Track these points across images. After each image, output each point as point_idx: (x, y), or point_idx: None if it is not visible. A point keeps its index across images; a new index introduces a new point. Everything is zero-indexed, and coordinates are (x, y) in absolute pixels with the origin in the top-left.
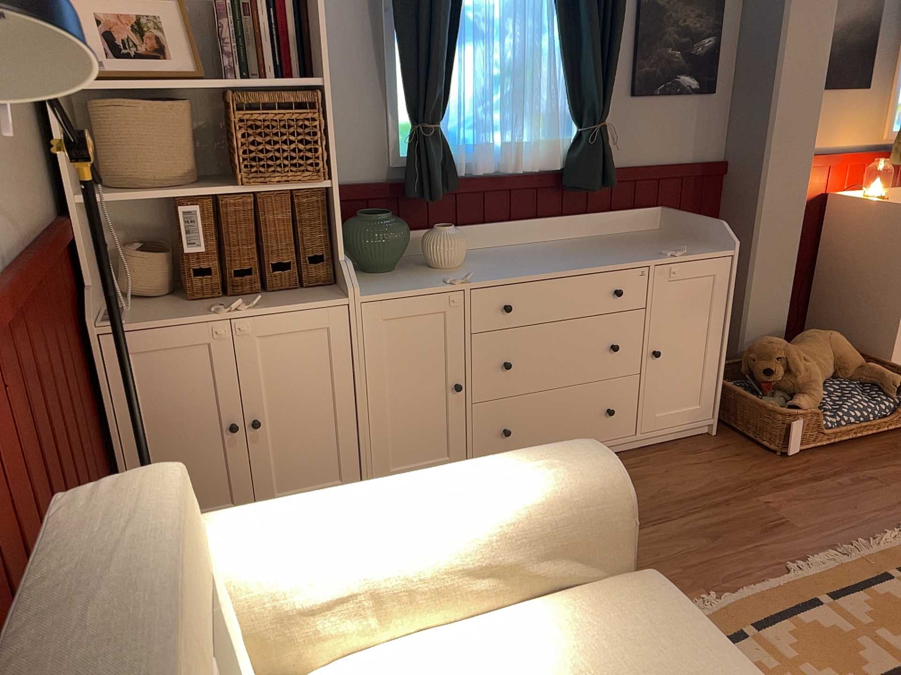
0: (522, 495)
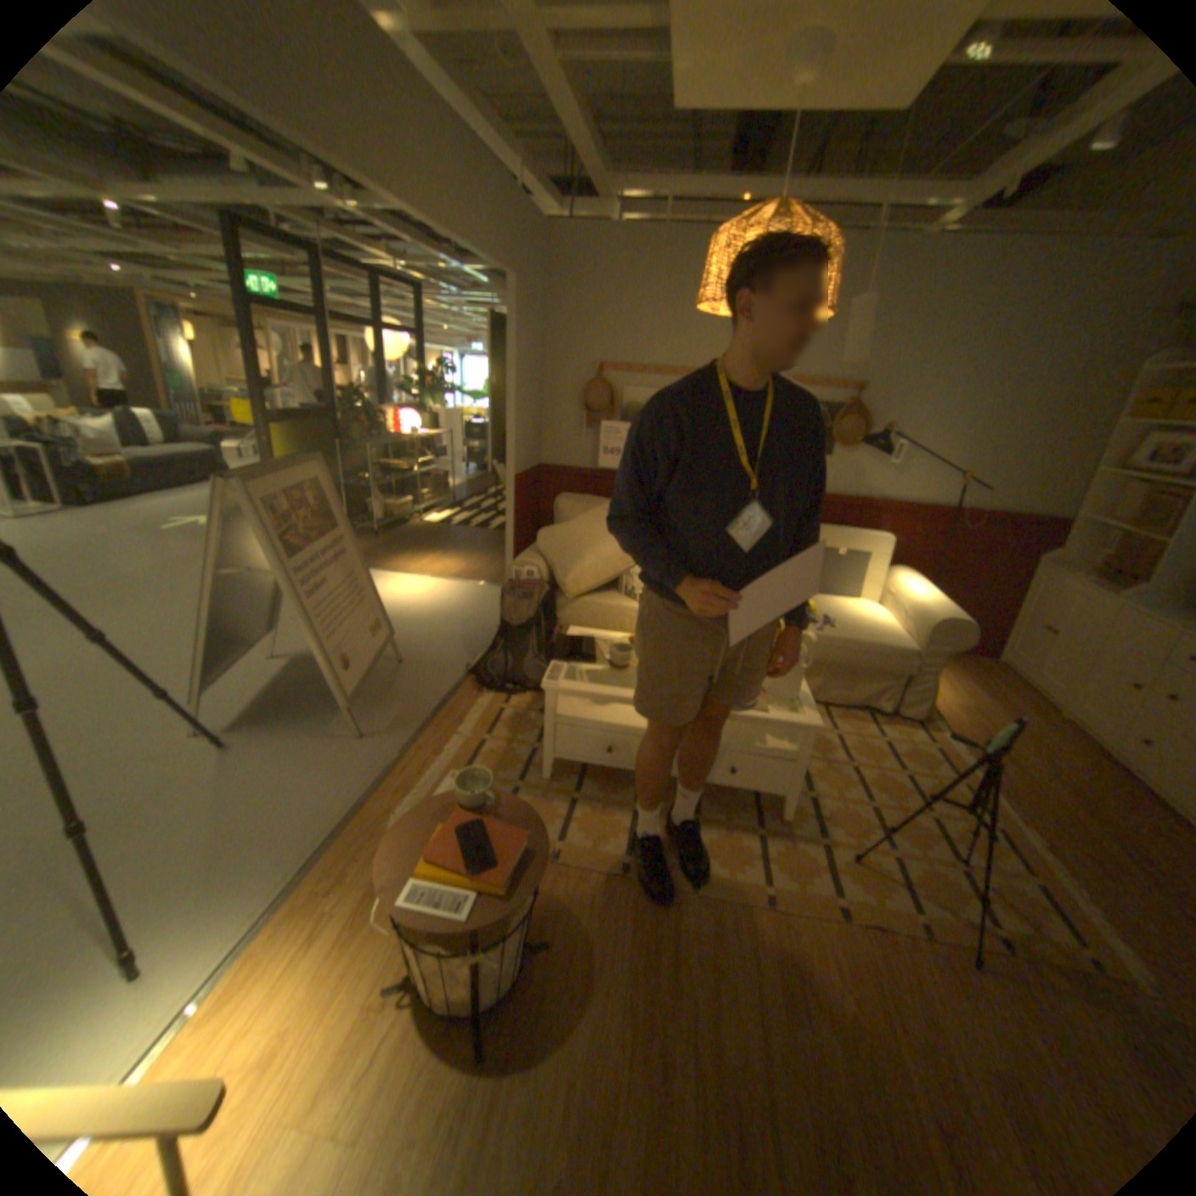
0: (928, 604)
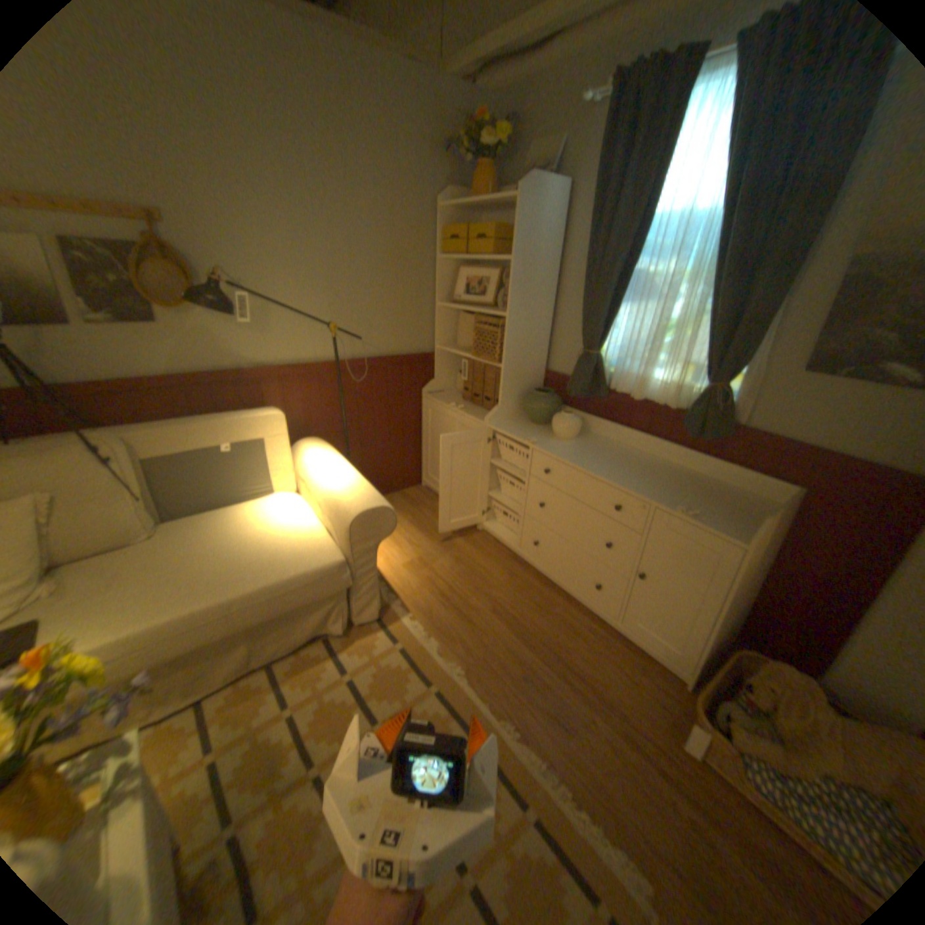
0: (339, 492)
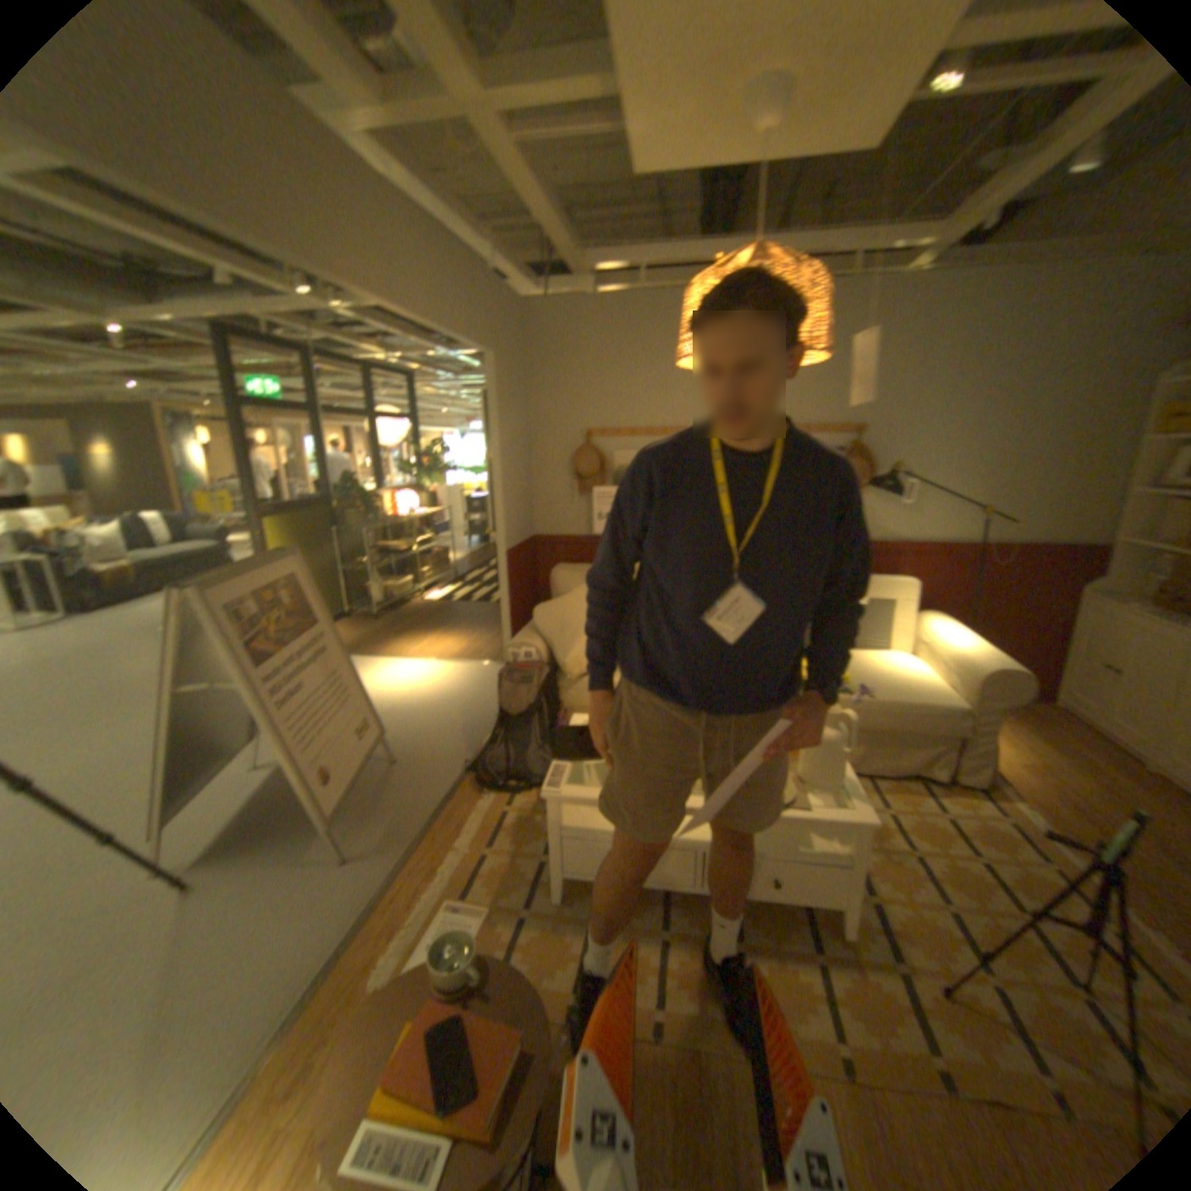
0: (971, 654)
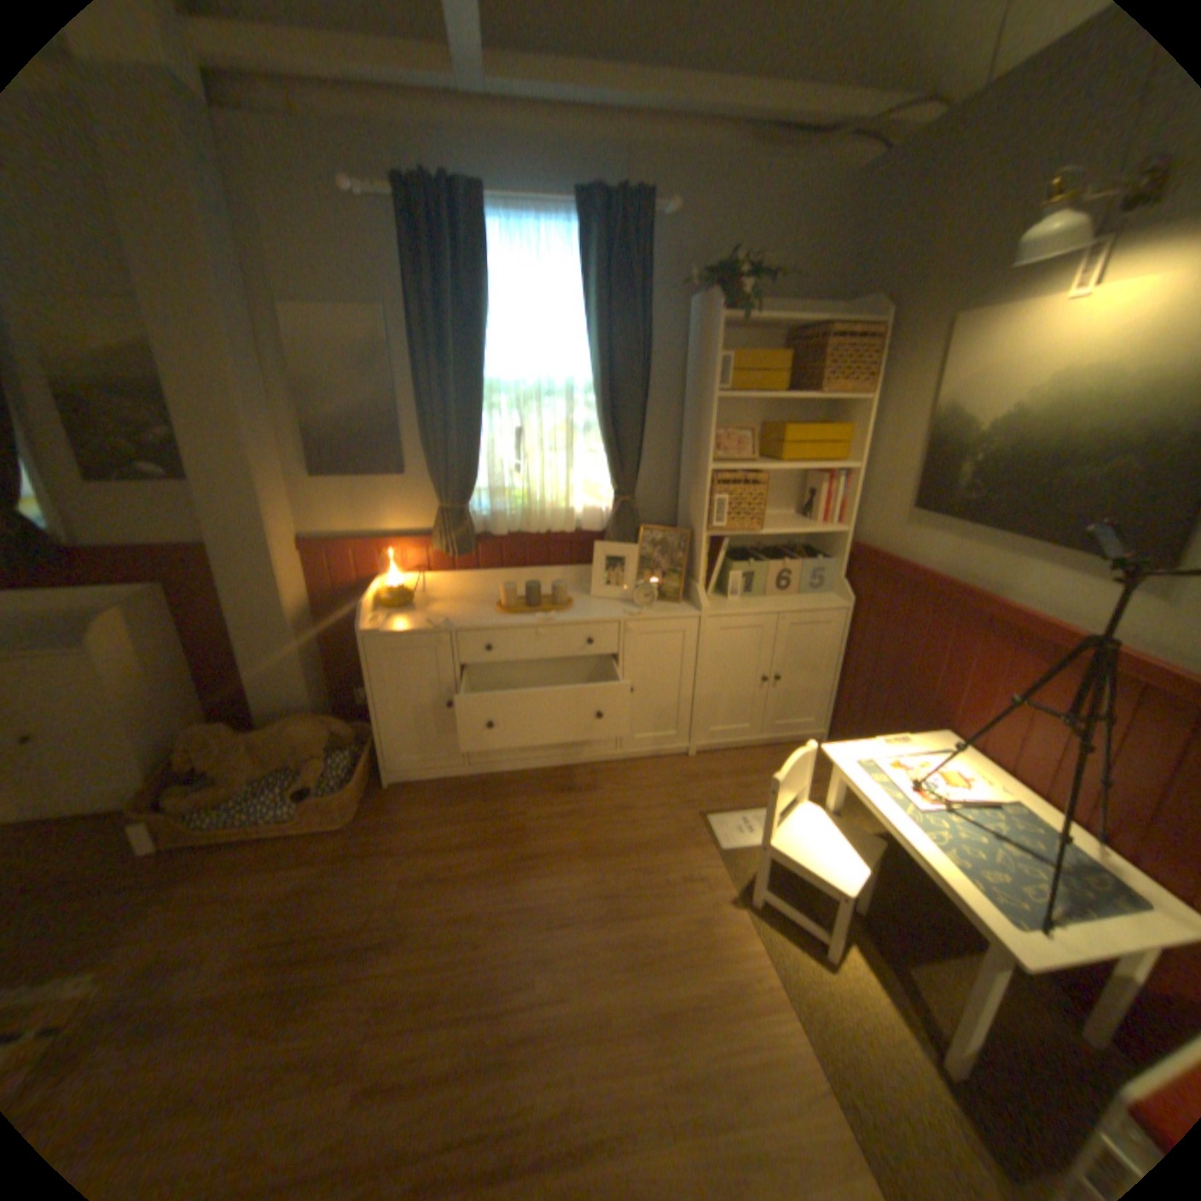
0: None
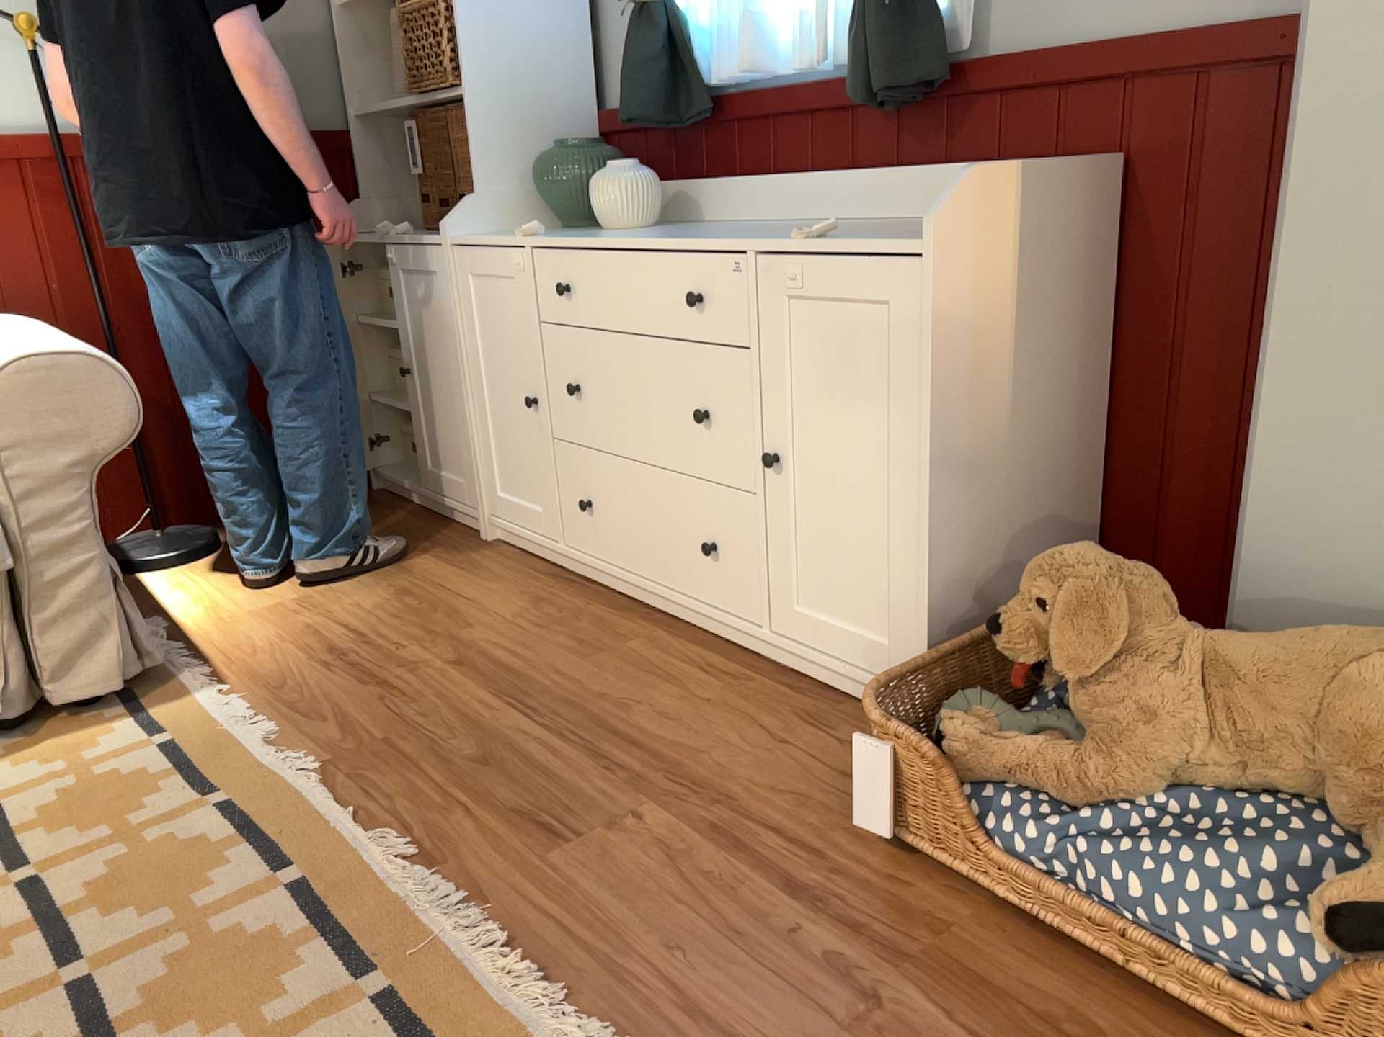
0: None
